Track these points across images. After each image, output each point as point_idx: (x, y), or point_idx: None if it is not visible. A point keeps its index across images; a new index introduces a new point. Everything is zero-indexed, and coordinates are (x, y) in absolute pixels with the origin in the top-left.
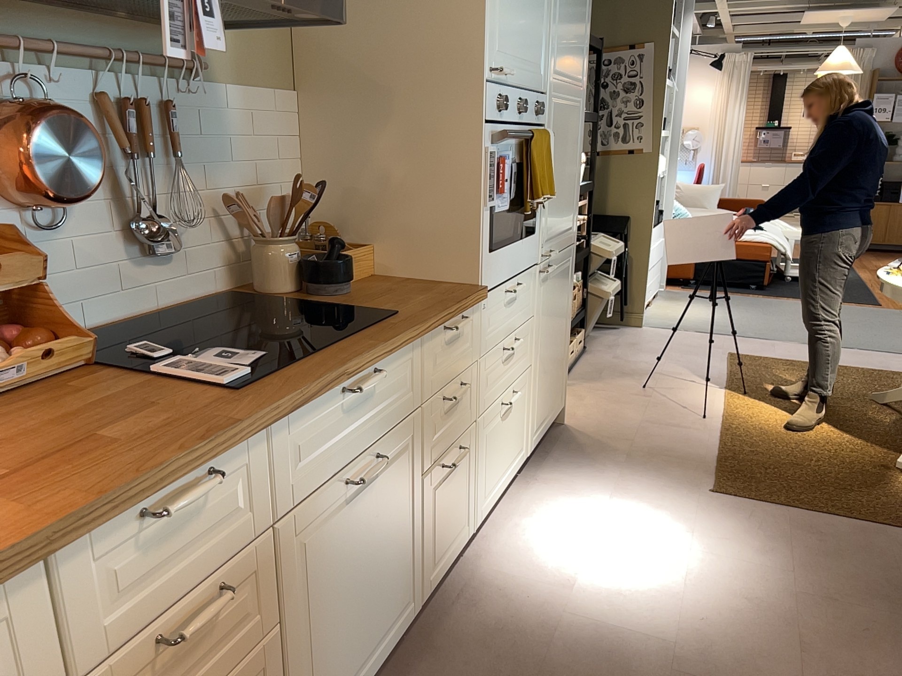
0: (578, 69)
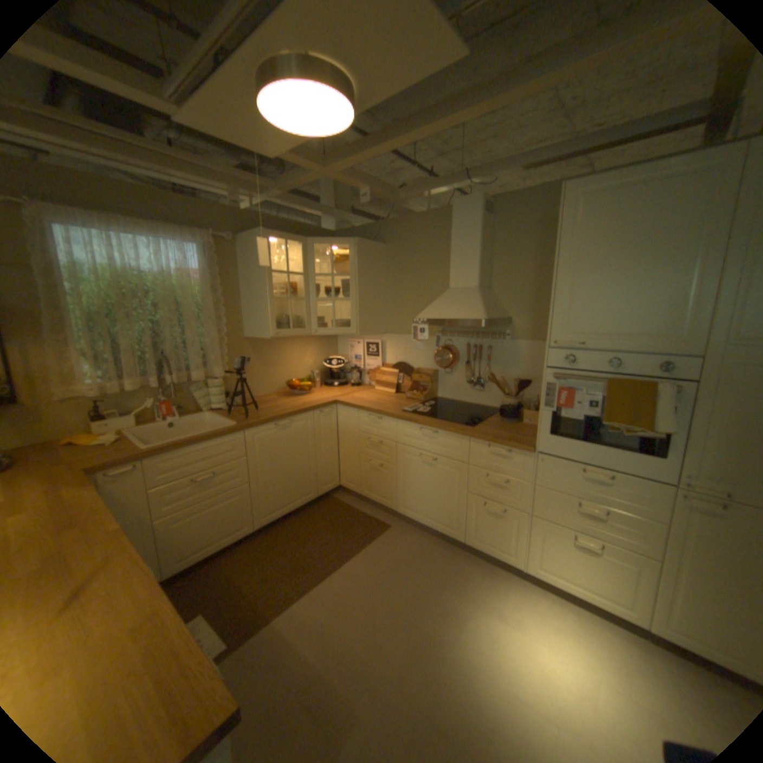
0: None
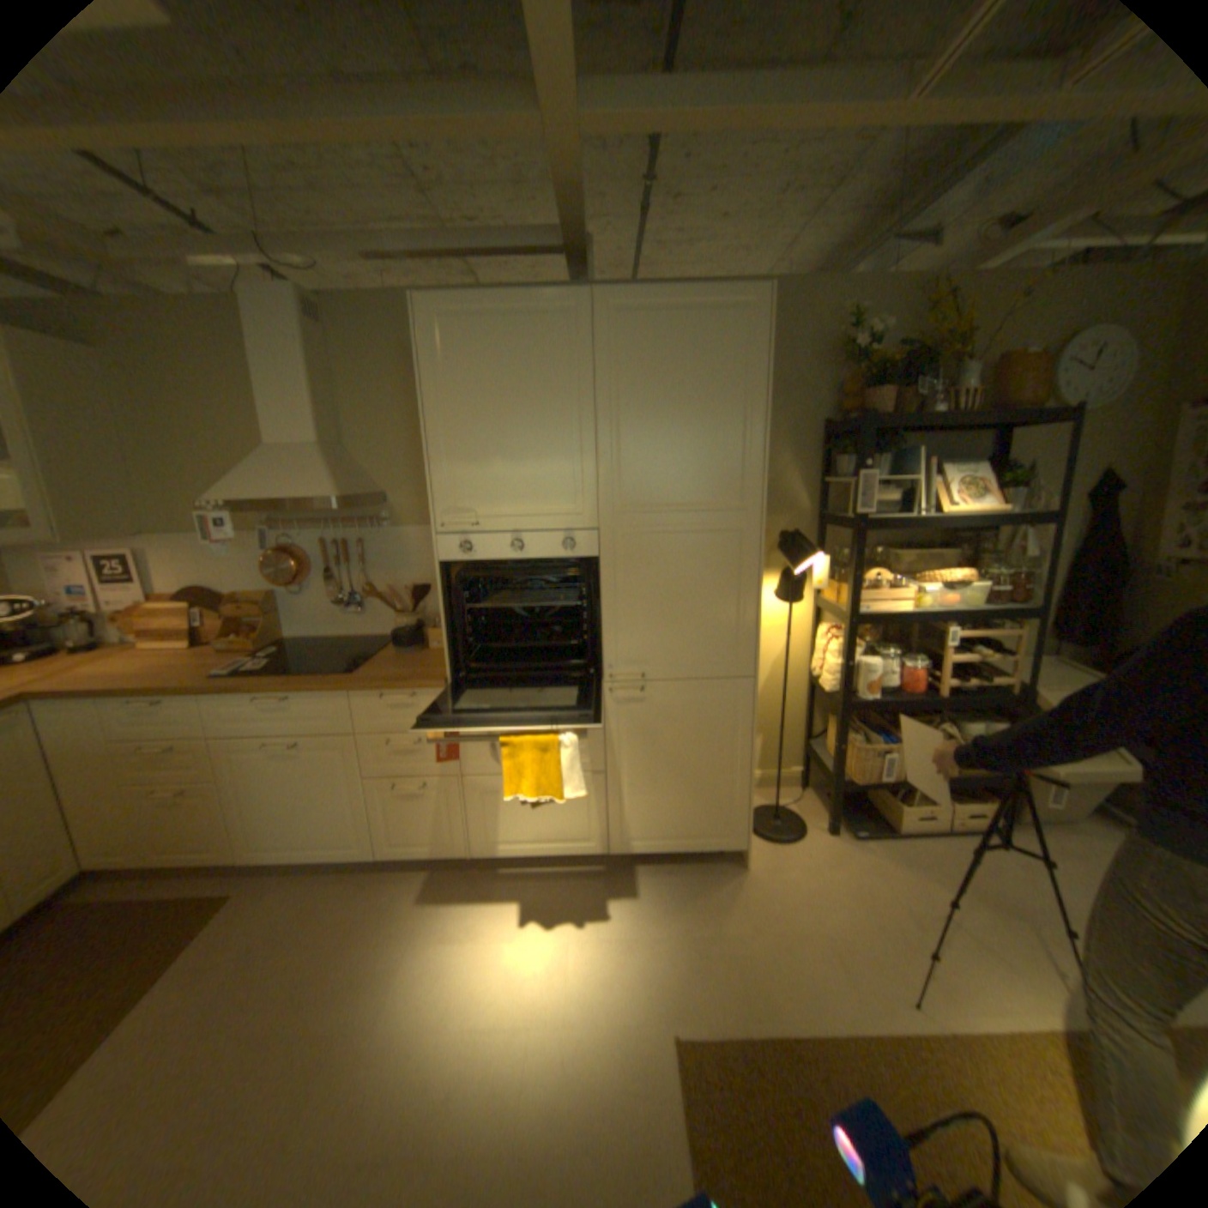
0: (719, 489)
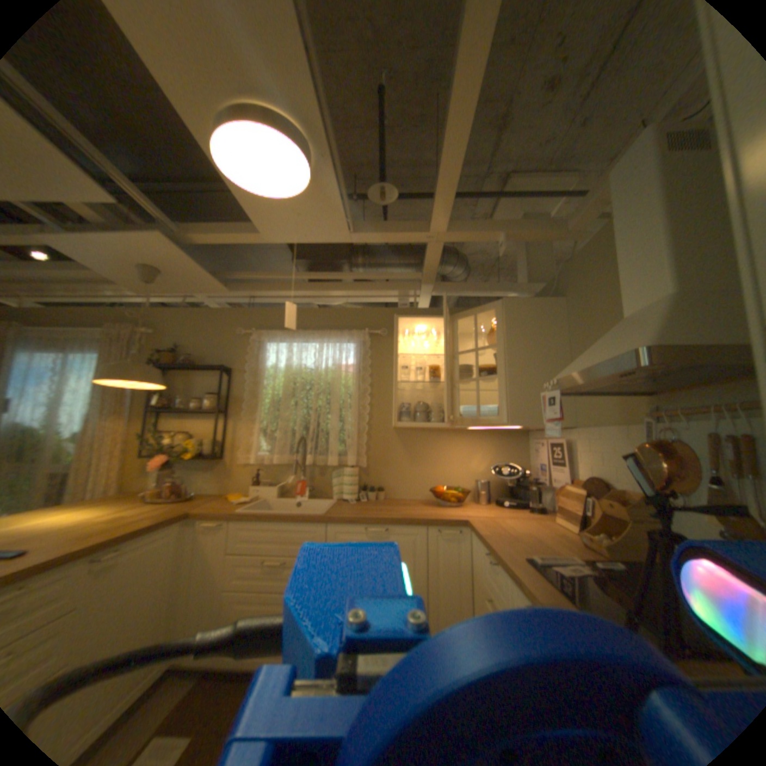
0: None
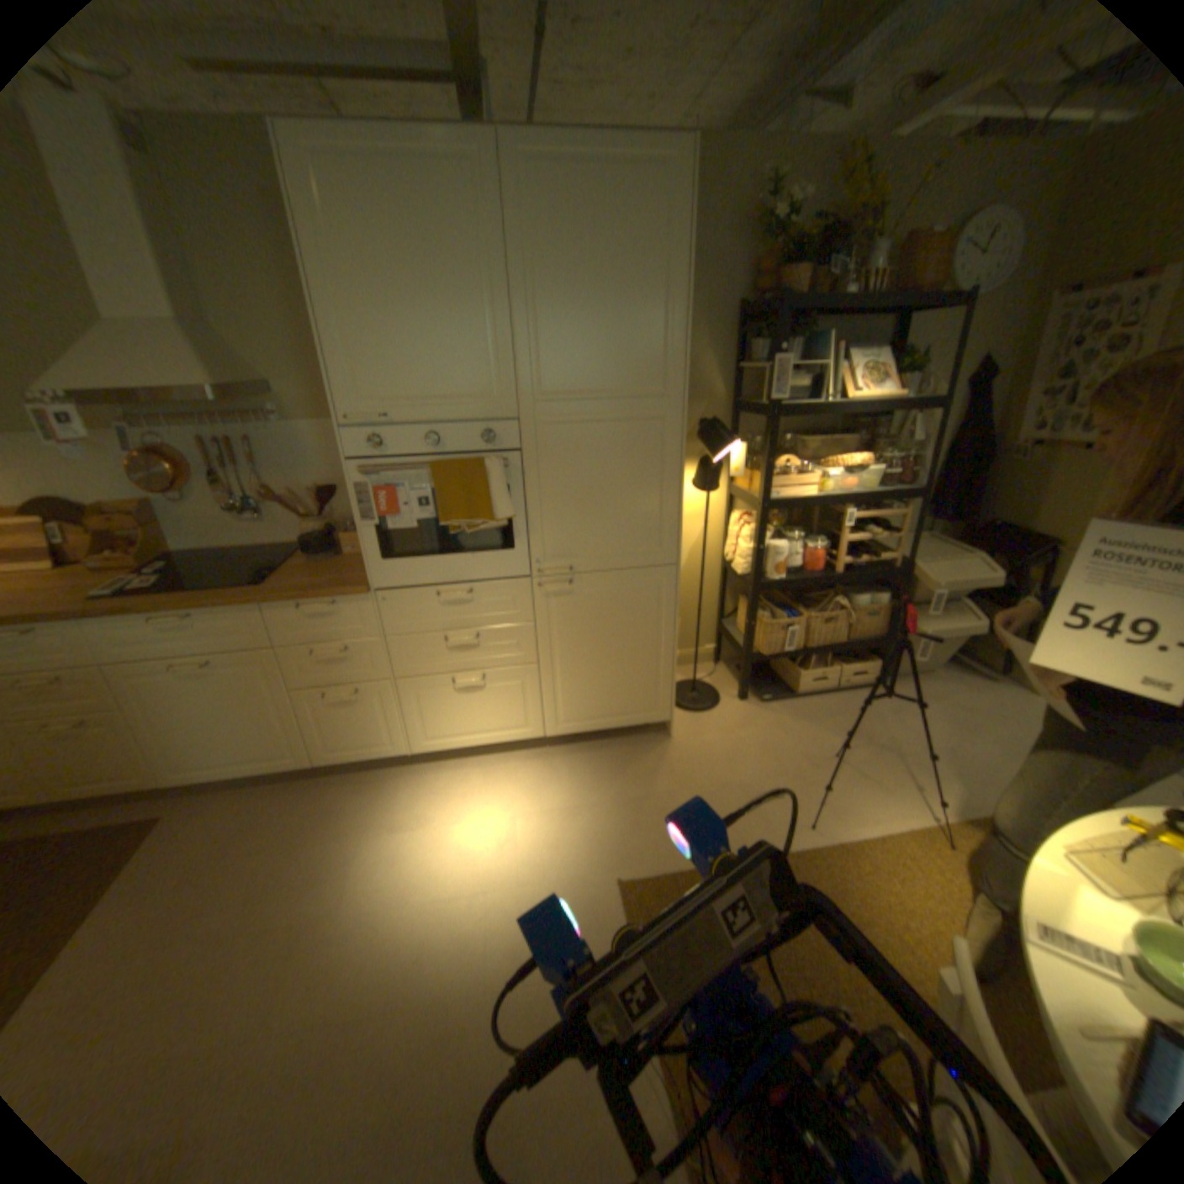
0: (641, 374)
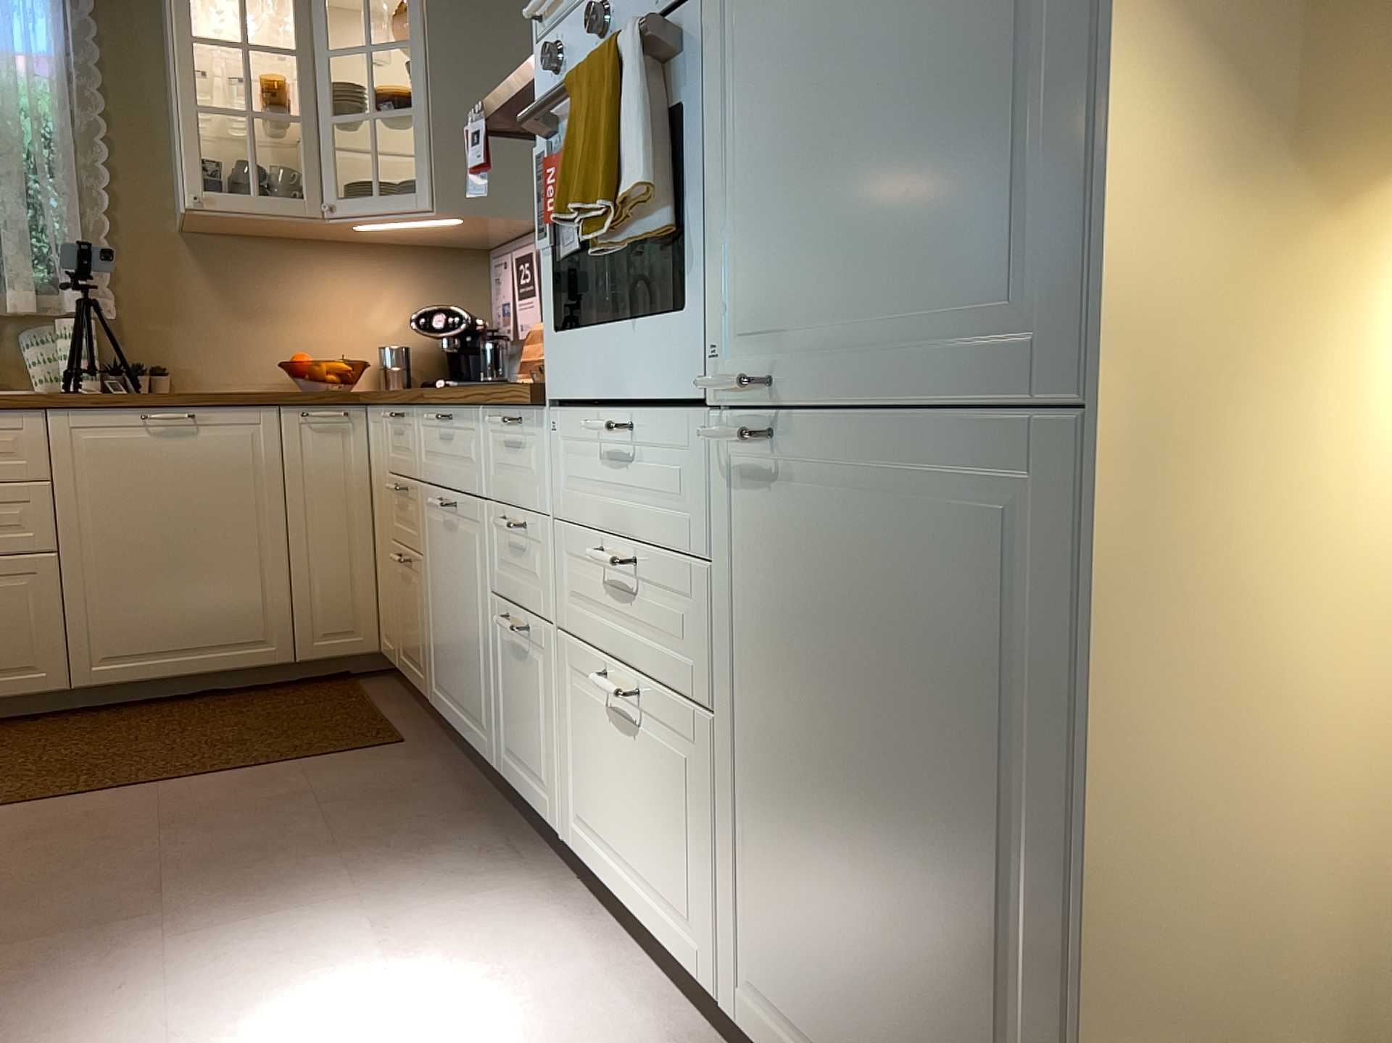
0: None
